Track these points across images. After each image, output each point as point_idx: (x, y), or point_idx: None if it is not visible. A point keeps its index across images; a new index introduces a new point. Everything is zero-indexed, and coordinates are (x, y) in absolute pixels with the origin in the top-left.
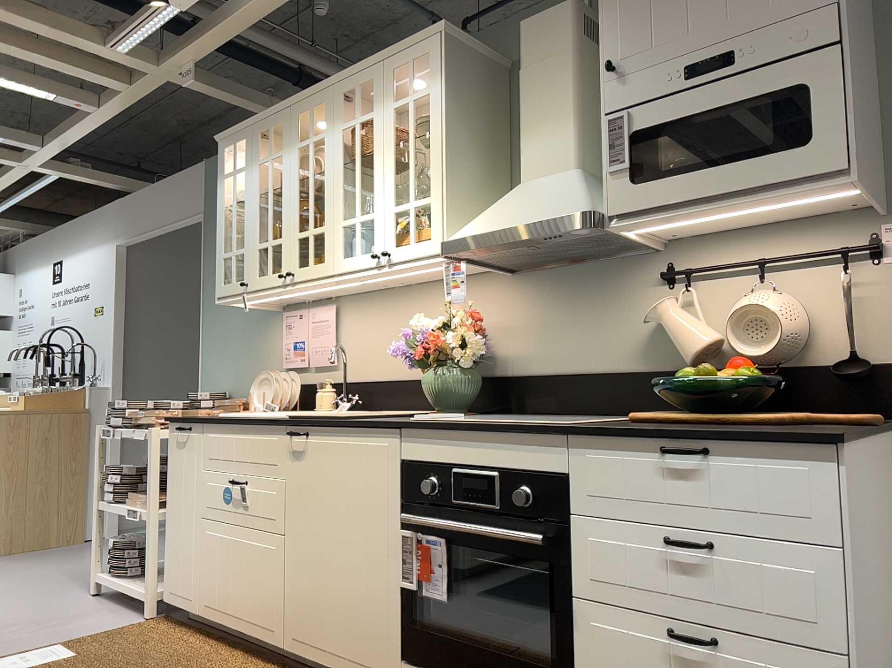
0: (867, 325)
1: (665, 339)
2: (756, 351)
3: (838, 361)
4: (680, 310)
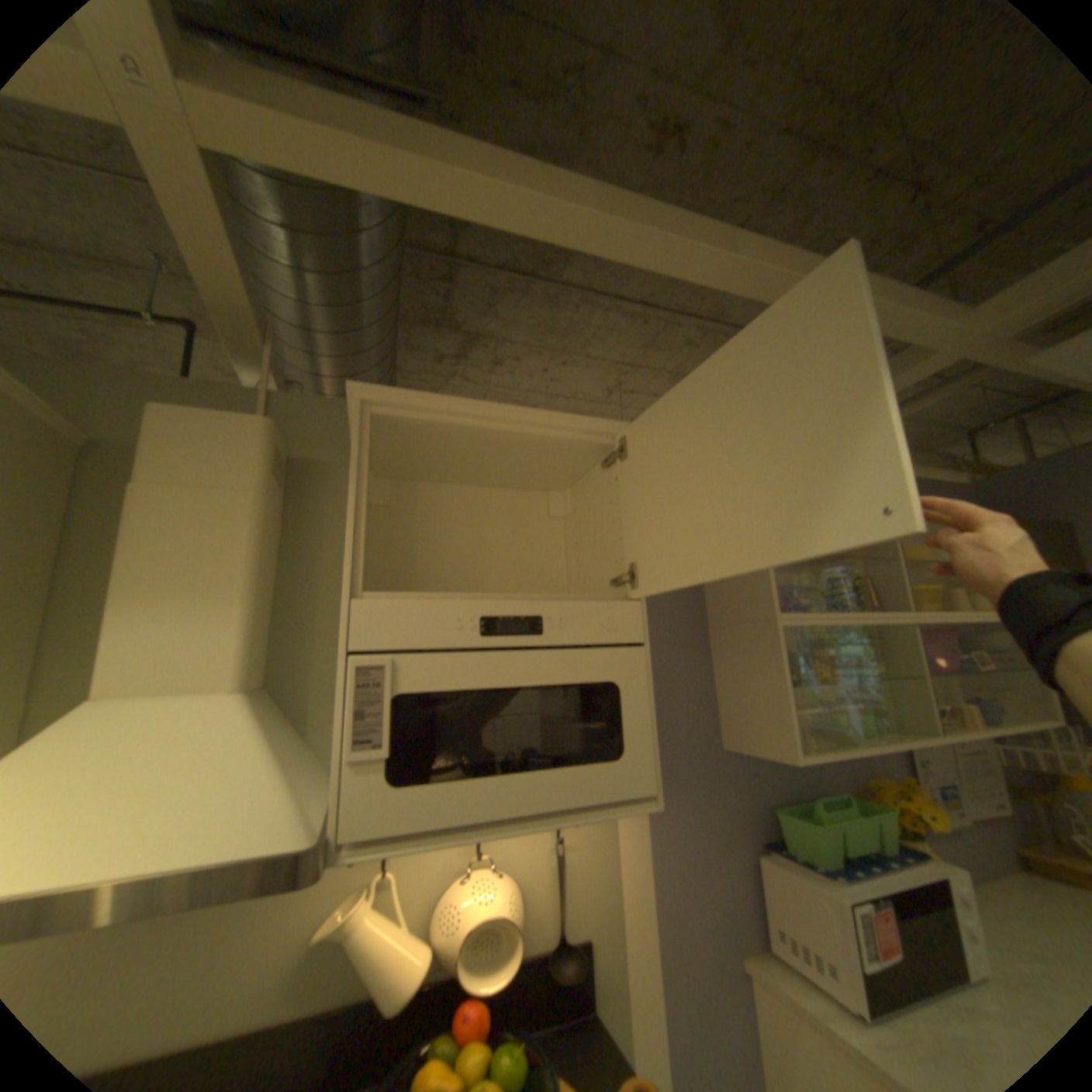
0: (570, 899)
1: (332, 953)
2: (489, 988)
3: (545, 951)
4: (376, 922)
